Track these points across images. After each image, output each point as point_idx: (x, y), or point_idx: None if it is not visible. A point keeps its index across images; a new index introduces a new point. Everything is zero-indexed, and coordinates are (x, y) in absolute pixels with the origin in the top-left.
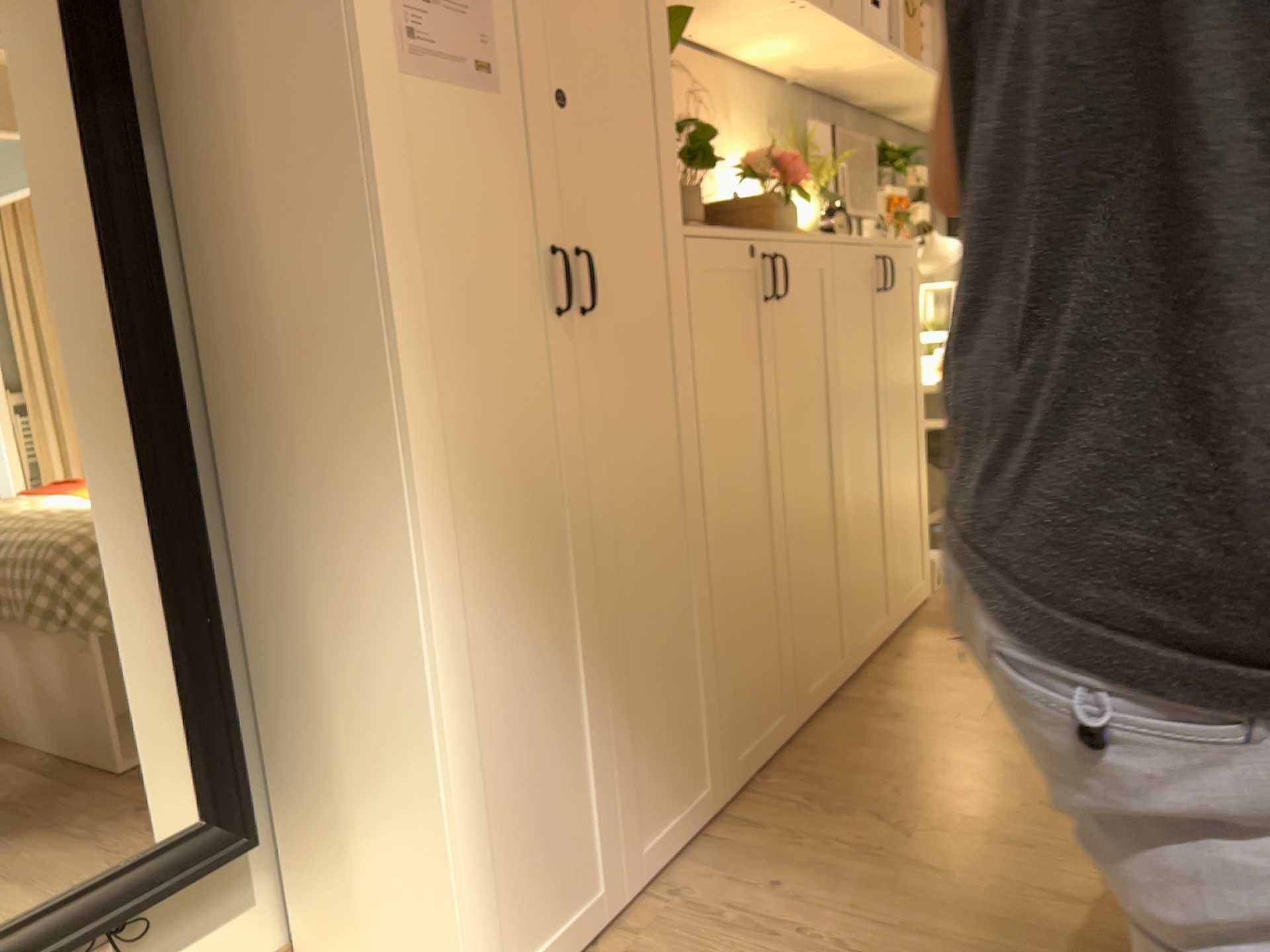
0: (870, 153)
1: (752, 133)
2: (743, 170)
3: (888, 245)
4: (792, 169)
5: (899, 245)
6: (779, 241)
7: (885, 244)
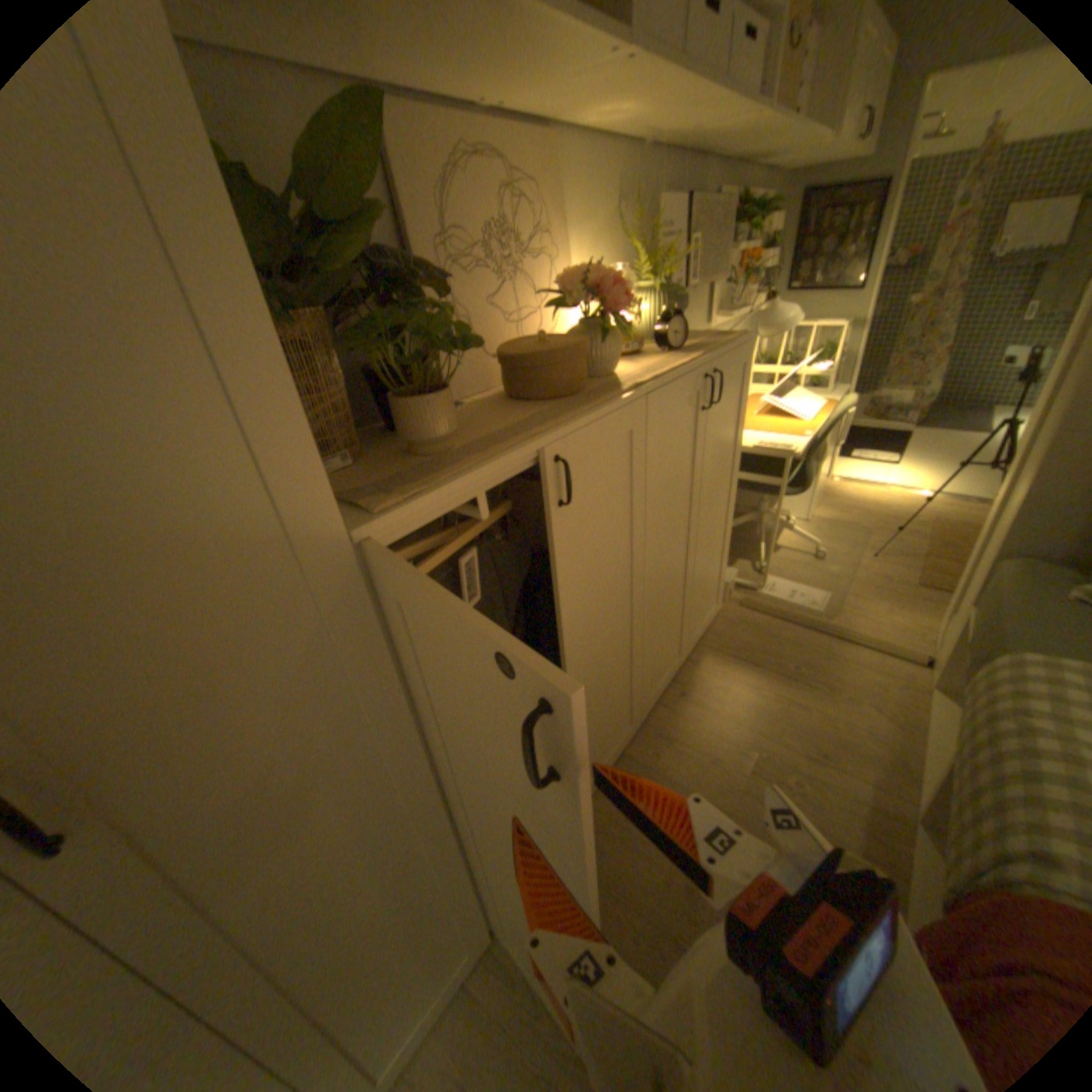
0: (736, 208)
1: (604, 217)
2: (561, 302)
3: (726, 354)
4: (624, 288)
5: (738, 348)
6: (571, 435)
7: (722, 355)
